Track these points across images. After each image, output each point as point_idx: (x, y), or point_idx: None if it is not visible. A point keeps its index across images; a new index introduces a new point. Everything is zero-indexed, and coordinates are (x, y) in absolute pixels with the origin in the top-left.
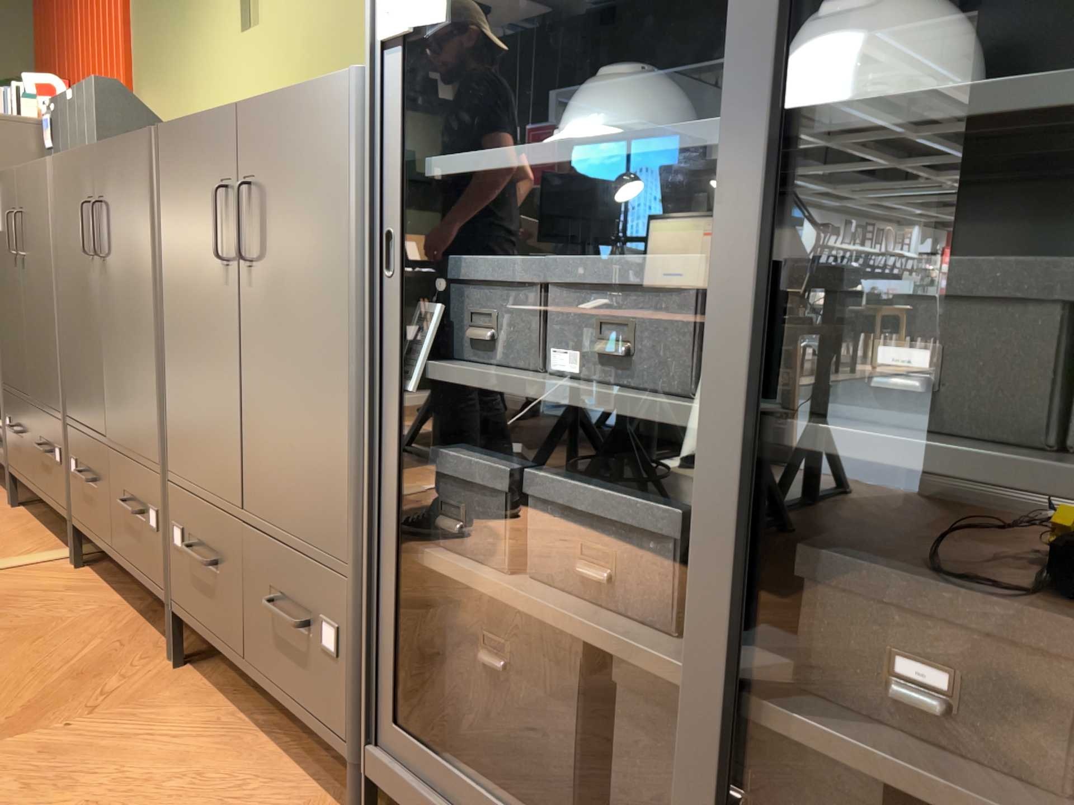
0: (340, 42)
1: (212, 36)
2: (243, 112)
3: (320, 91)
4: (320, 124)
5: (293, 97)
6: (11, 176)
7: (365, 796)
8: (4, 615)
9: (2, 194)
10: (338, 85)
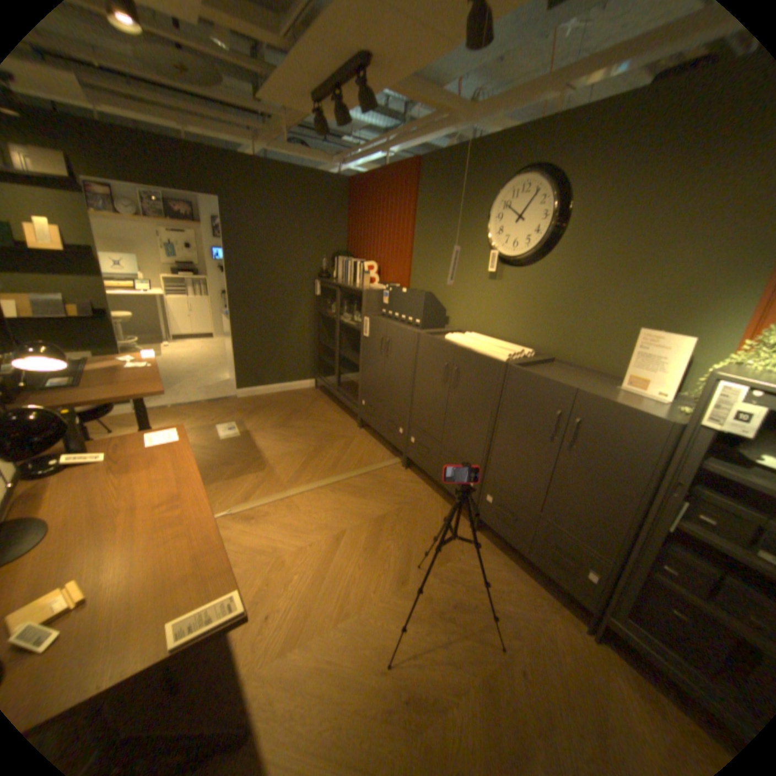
0: (557, 308)
1: (469, 272)
2: (584, 394)
3: (648, 417)
4: (644, 428)
5: (626, 409)
6: (383, 323)
7: (604, 628)
8: (400, 494)
9: (374, 325)
10: (664, 423)
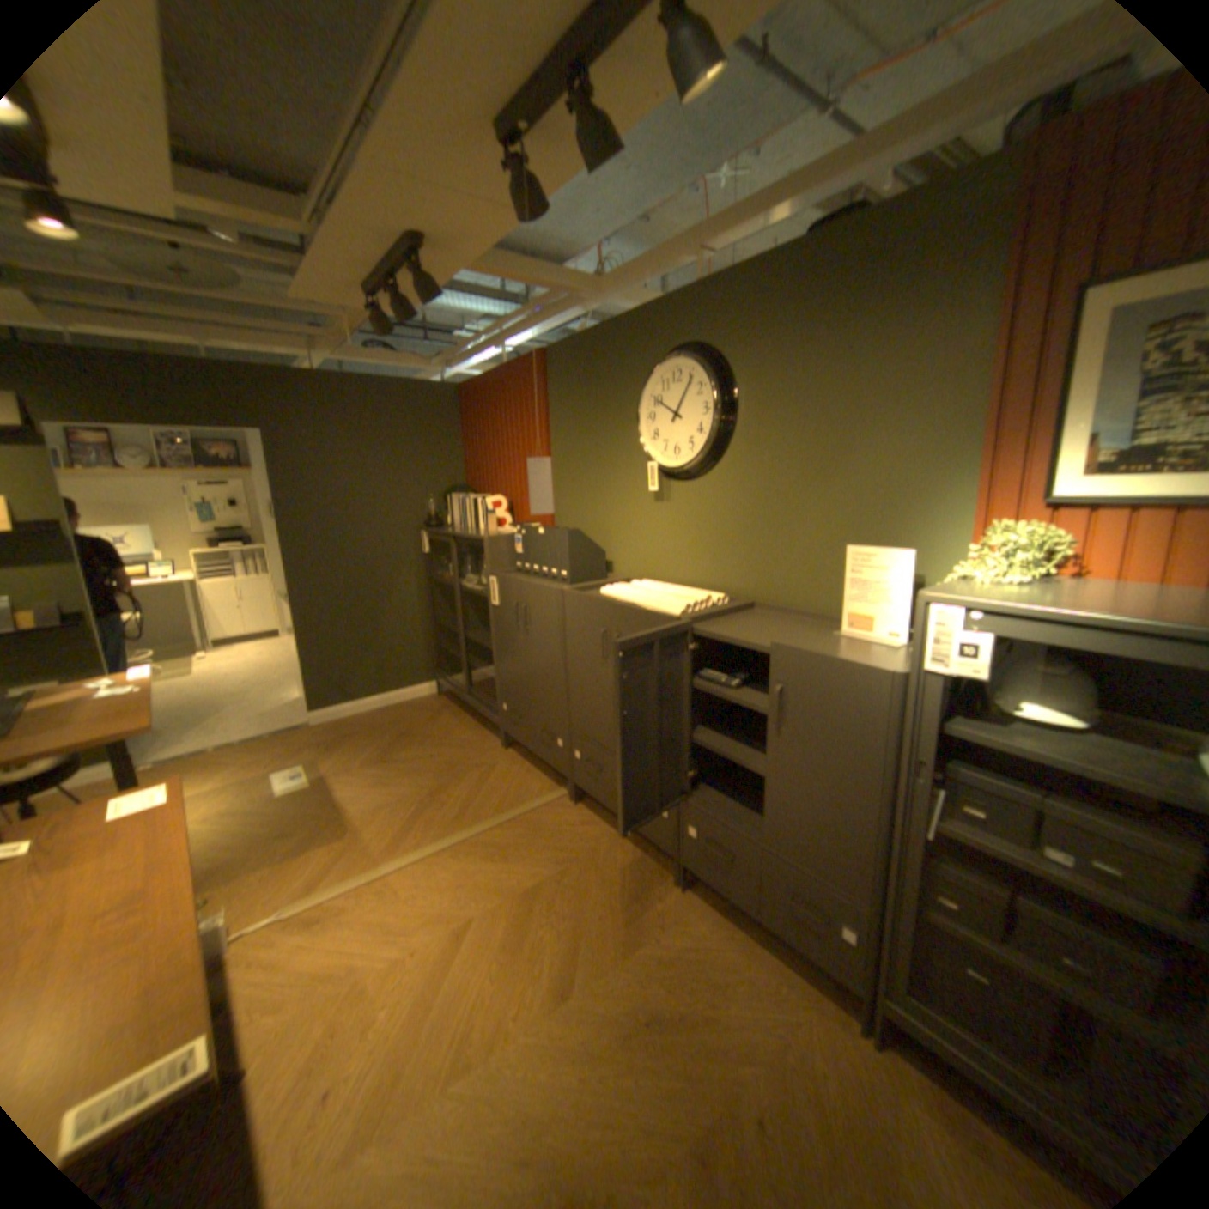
0: (745, 532)
1: (627, 496)
2: (778, 650)
3: (860, 672)
4: (859, 688)
5: (831, 663)
6: (515, 582)
7: (878, 1020)
8: (564, 845)
9: (503, 586)
10: (880, 677)
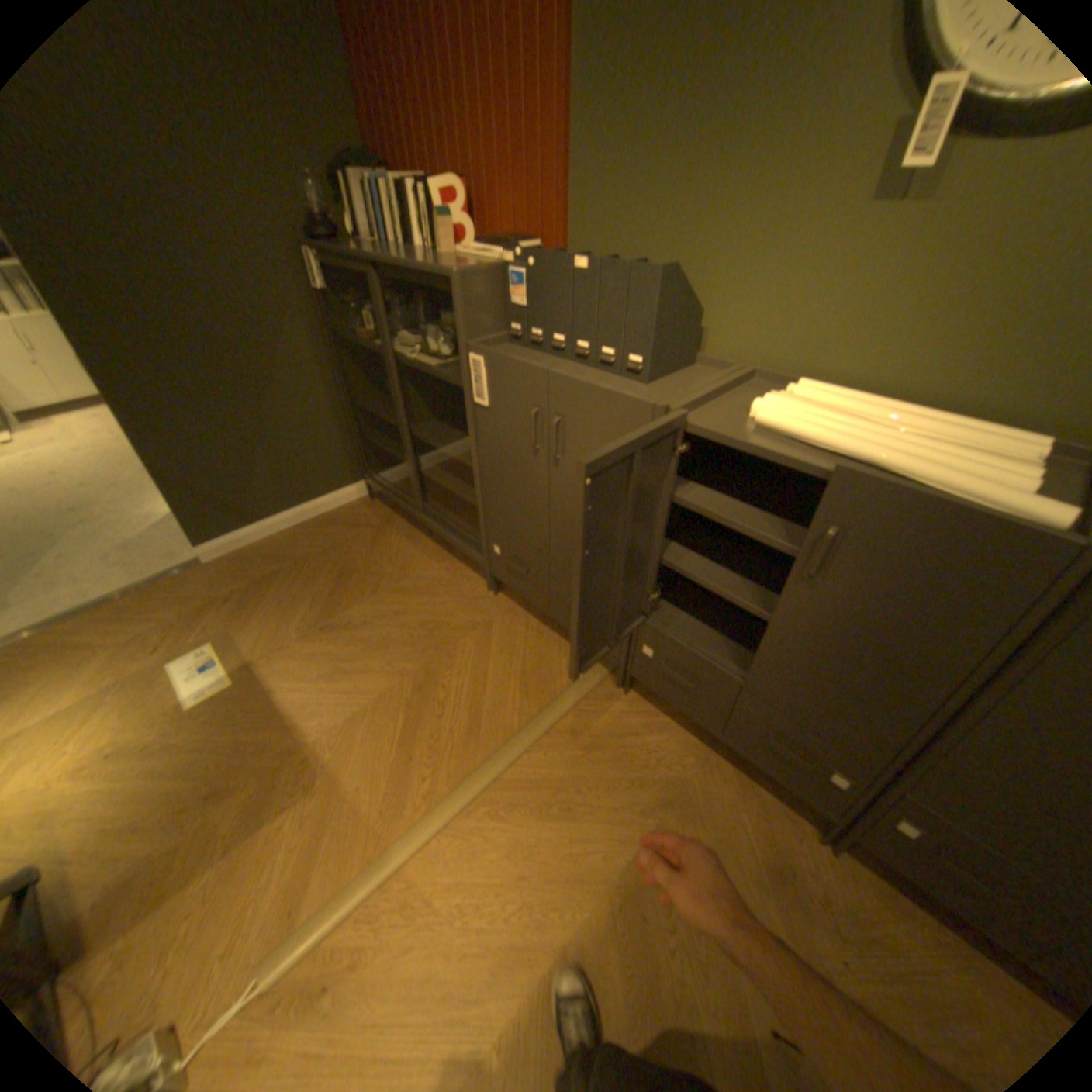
0: None
1: (786, 179)
2: None
3: None
4: None
5: None
6: (534, 372)
7: None
8: (642, 776)
9: (501, 375)
10: None
